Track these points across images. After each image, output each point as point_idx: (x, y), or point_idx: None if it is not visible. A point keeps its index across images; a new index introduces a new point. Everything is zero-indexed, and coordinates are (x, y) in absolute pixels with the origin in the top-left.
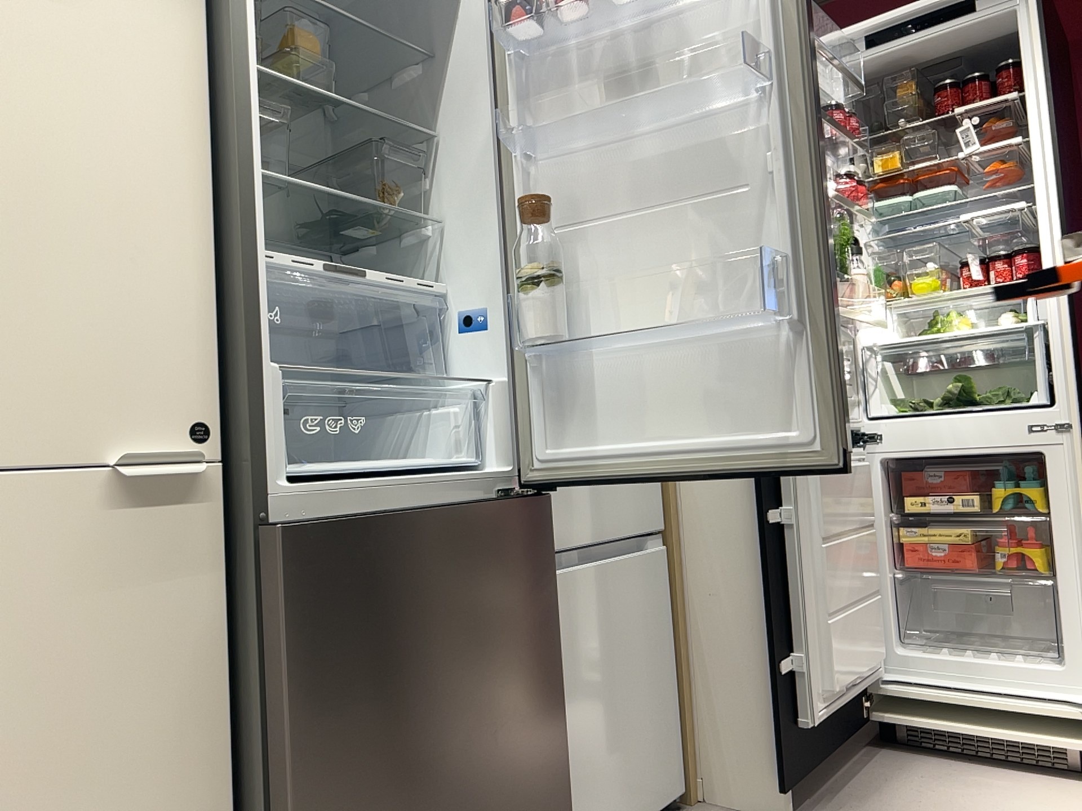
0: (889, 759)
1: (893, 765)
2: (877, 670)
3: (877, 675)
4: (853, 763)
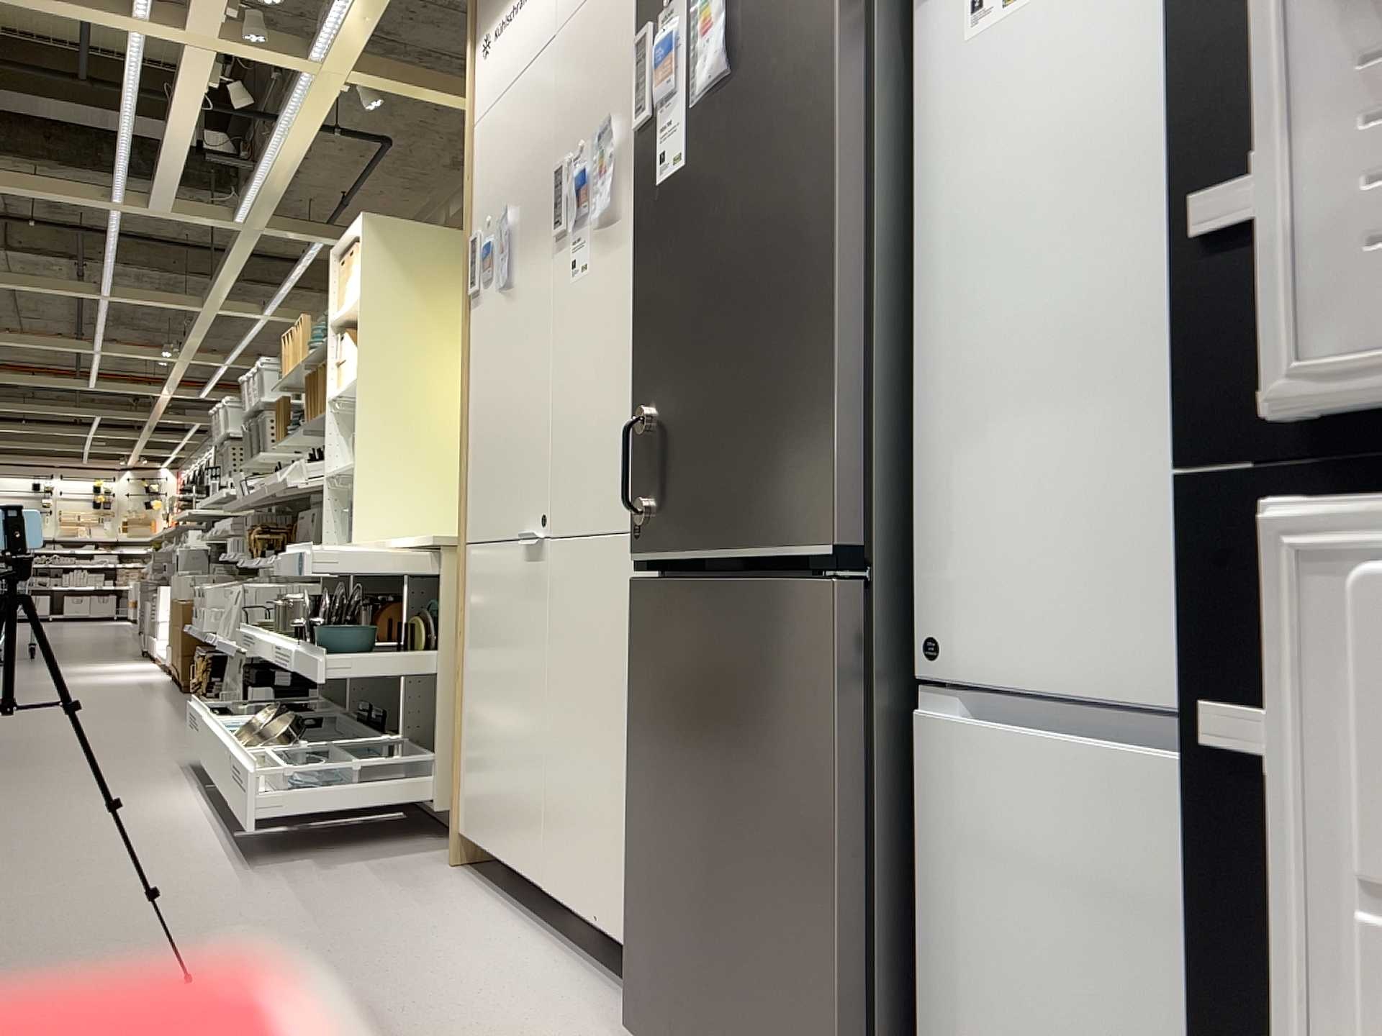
0: None
1: None
2: None
3: None
4: None
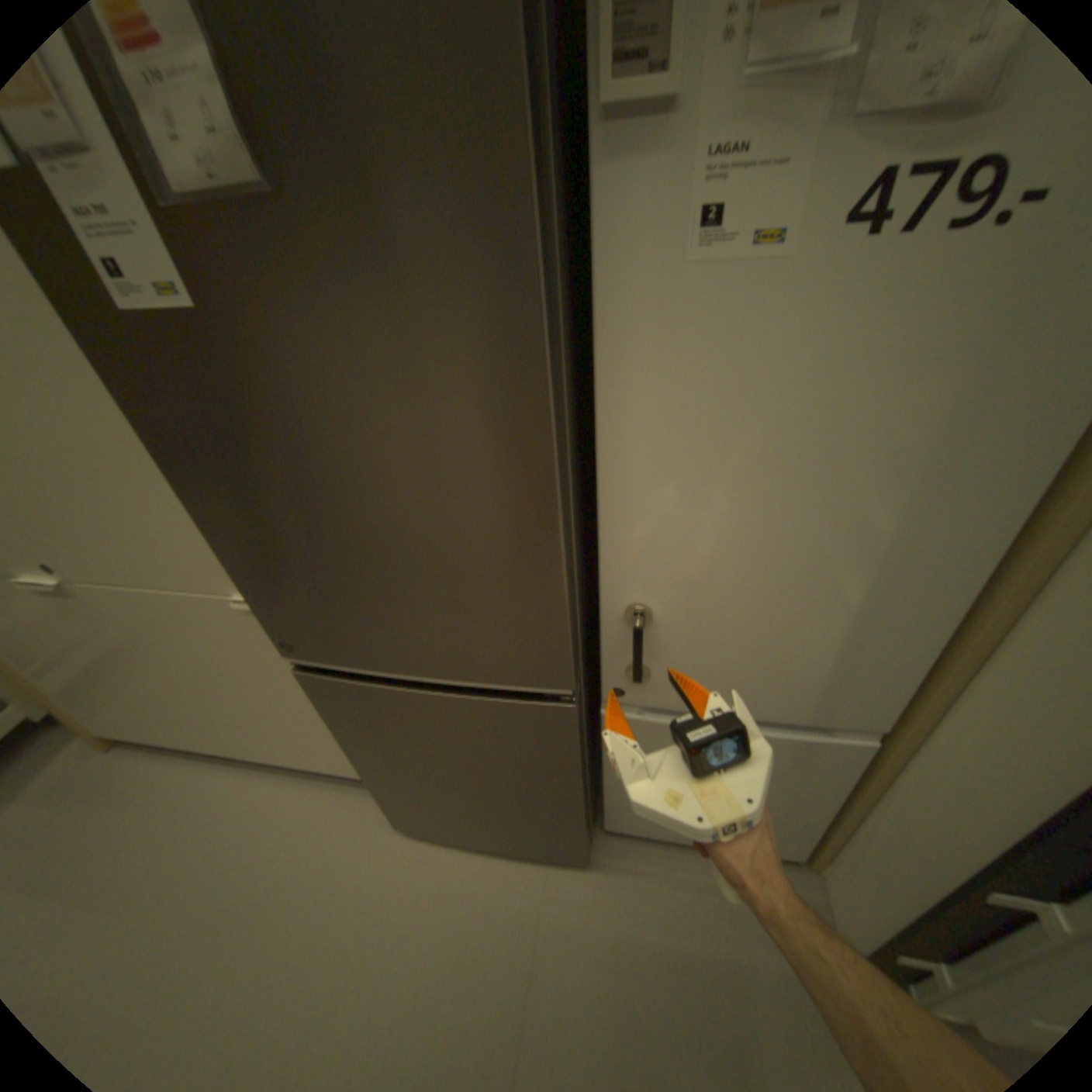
0: None
1: None
2: None
3: None
4: None
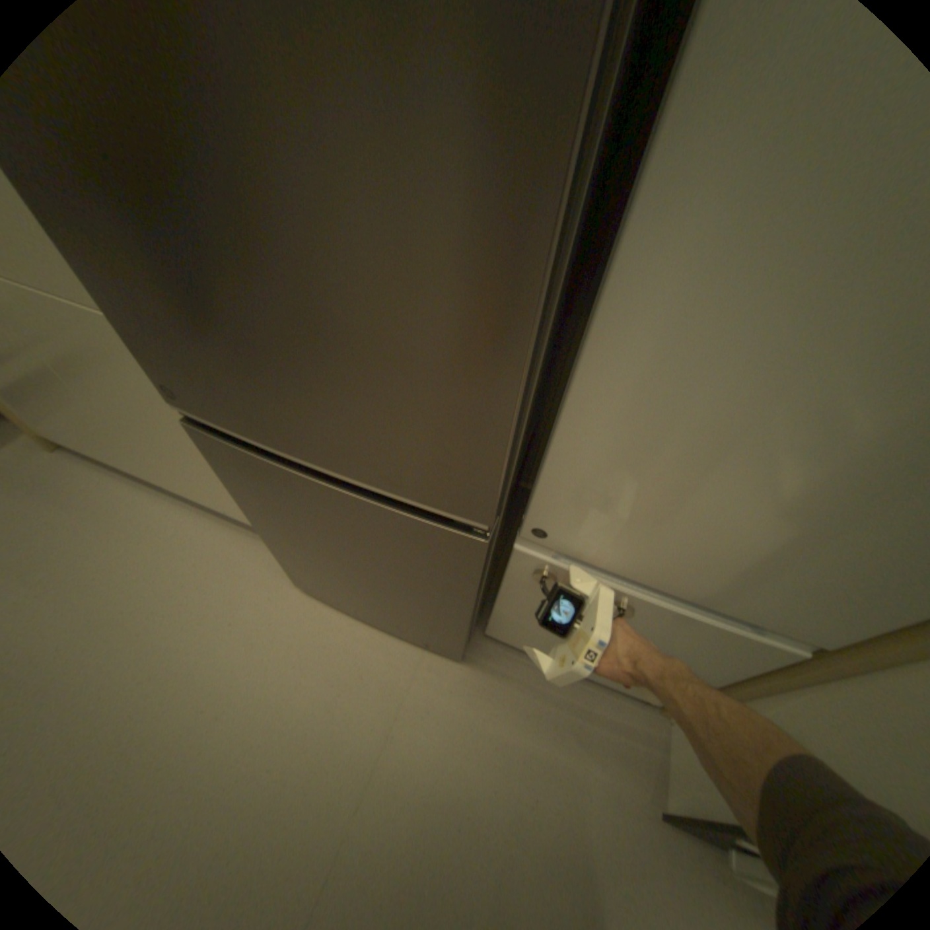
0: None
1: None
2: None
3: None
4: None
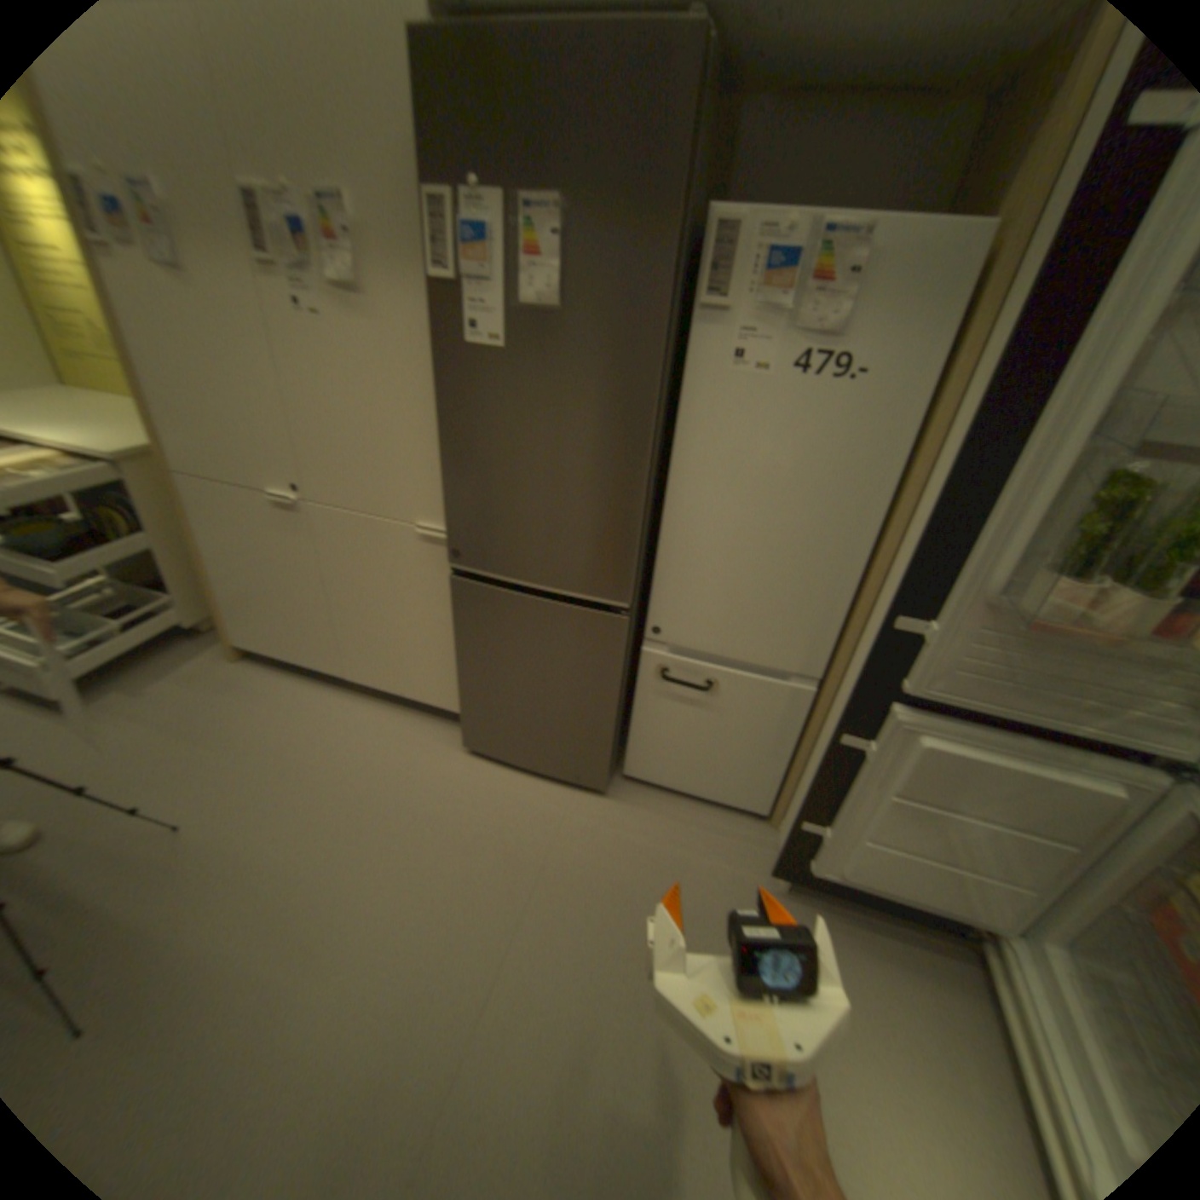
0: (954, 972)
1: (938, 974)
2: (989, 926)
3: (987, 928)
4: (916, 937)
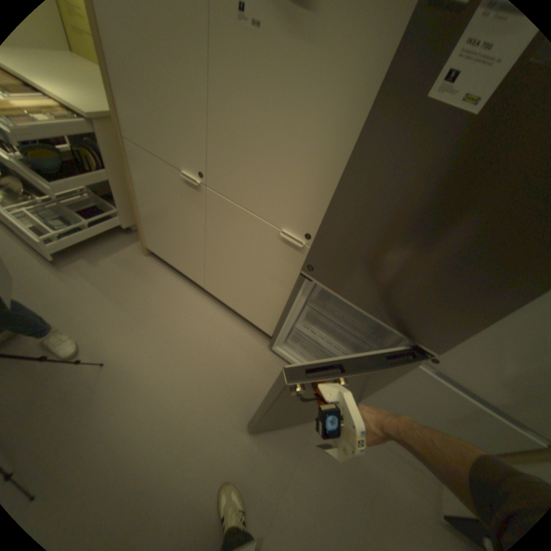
0: None
1: None
2: None
3: None
4: None
